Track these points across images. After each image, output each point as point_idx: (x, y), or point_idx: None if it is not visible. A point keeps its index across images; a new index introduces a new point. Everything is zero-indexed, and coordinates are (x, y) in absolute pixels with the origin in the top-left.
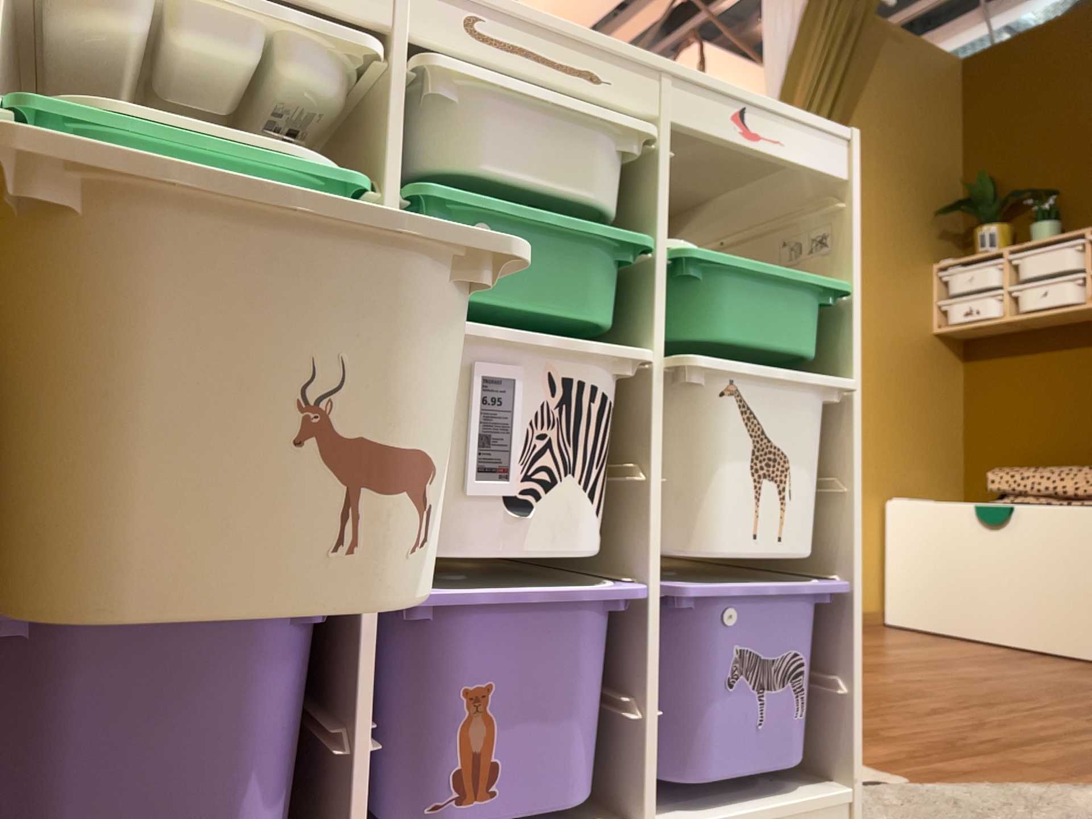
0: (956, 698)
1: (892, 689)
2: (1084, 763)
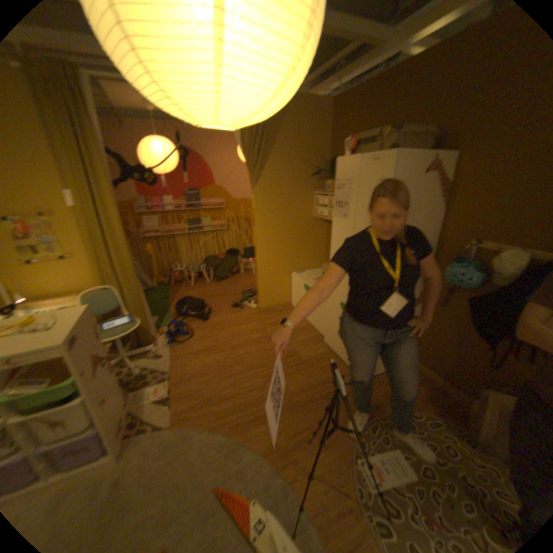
0: (244, 369)
1: (233, 364)
2: (226, 417)
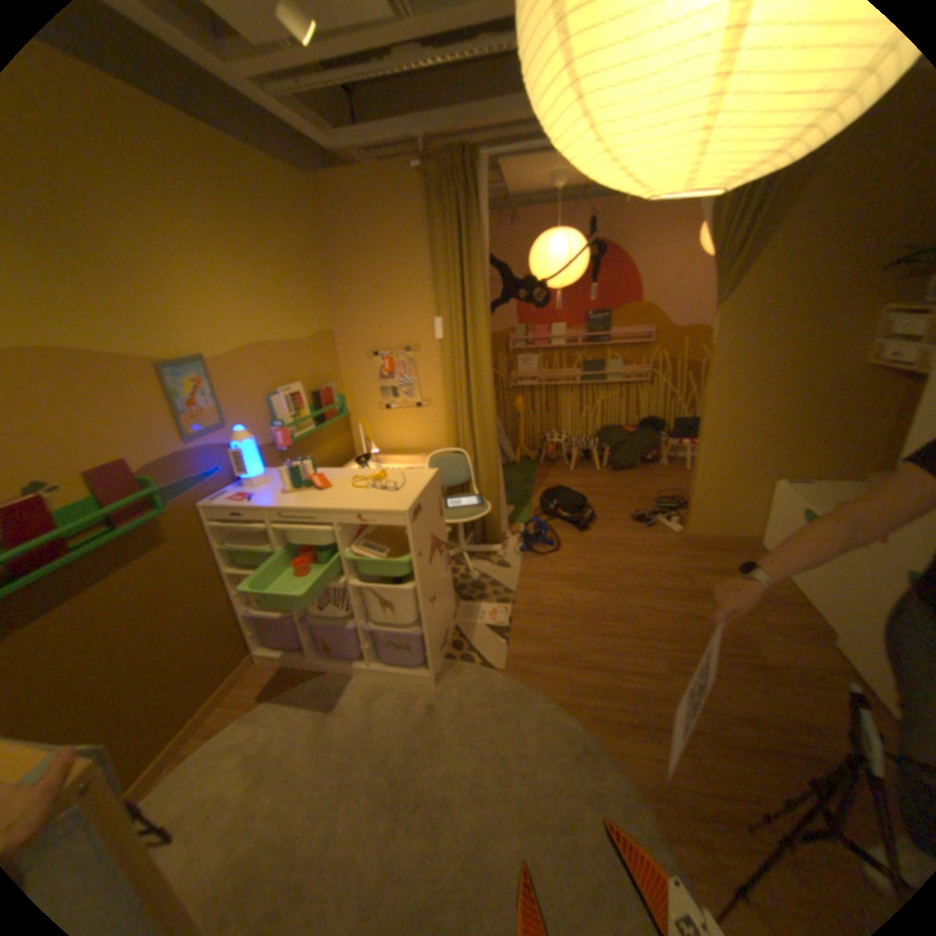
0: (638, 633)
1: (619, 616)
2: (591, 696)
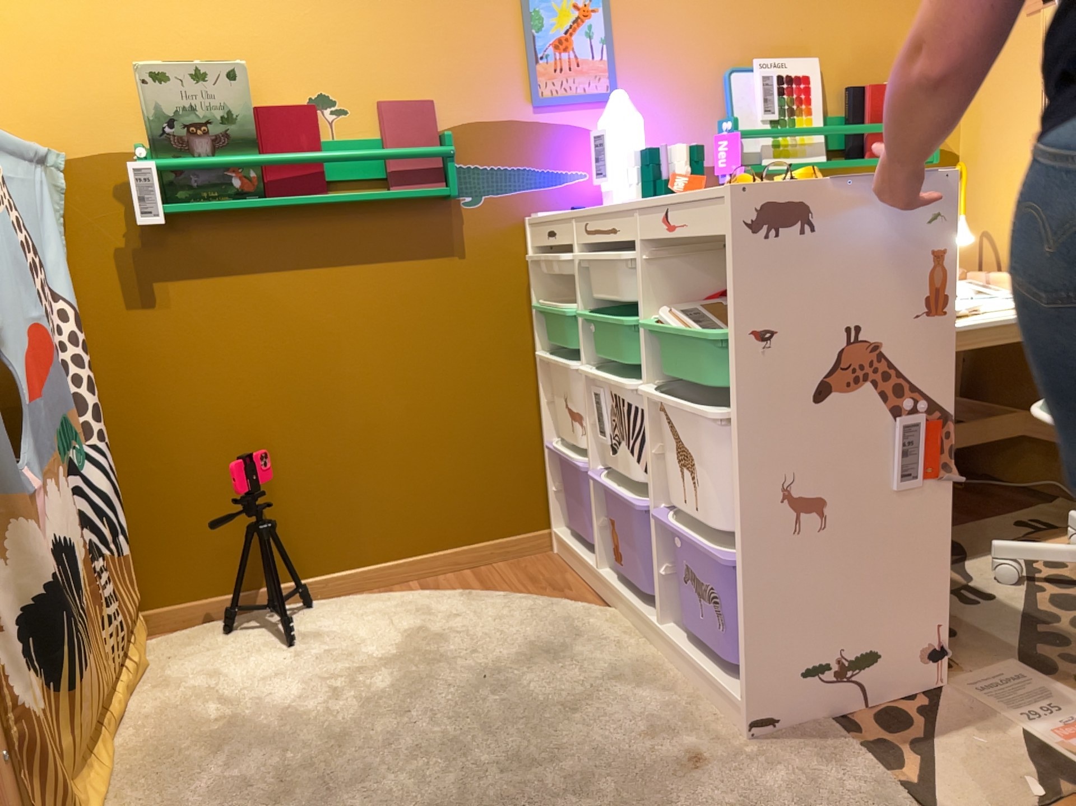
0: None
1: None
2: None
